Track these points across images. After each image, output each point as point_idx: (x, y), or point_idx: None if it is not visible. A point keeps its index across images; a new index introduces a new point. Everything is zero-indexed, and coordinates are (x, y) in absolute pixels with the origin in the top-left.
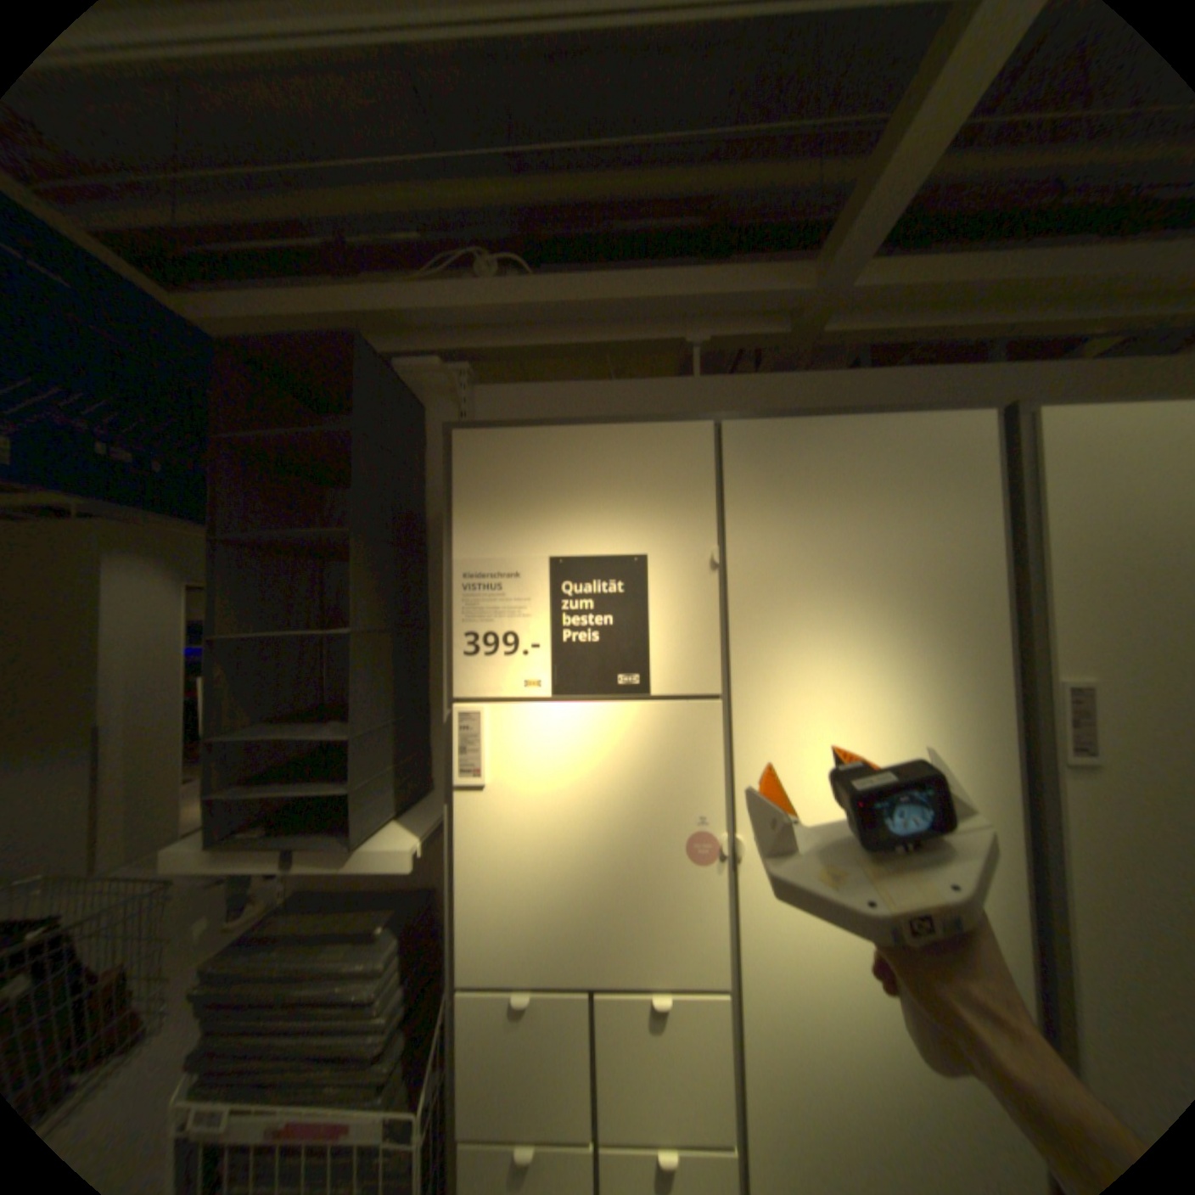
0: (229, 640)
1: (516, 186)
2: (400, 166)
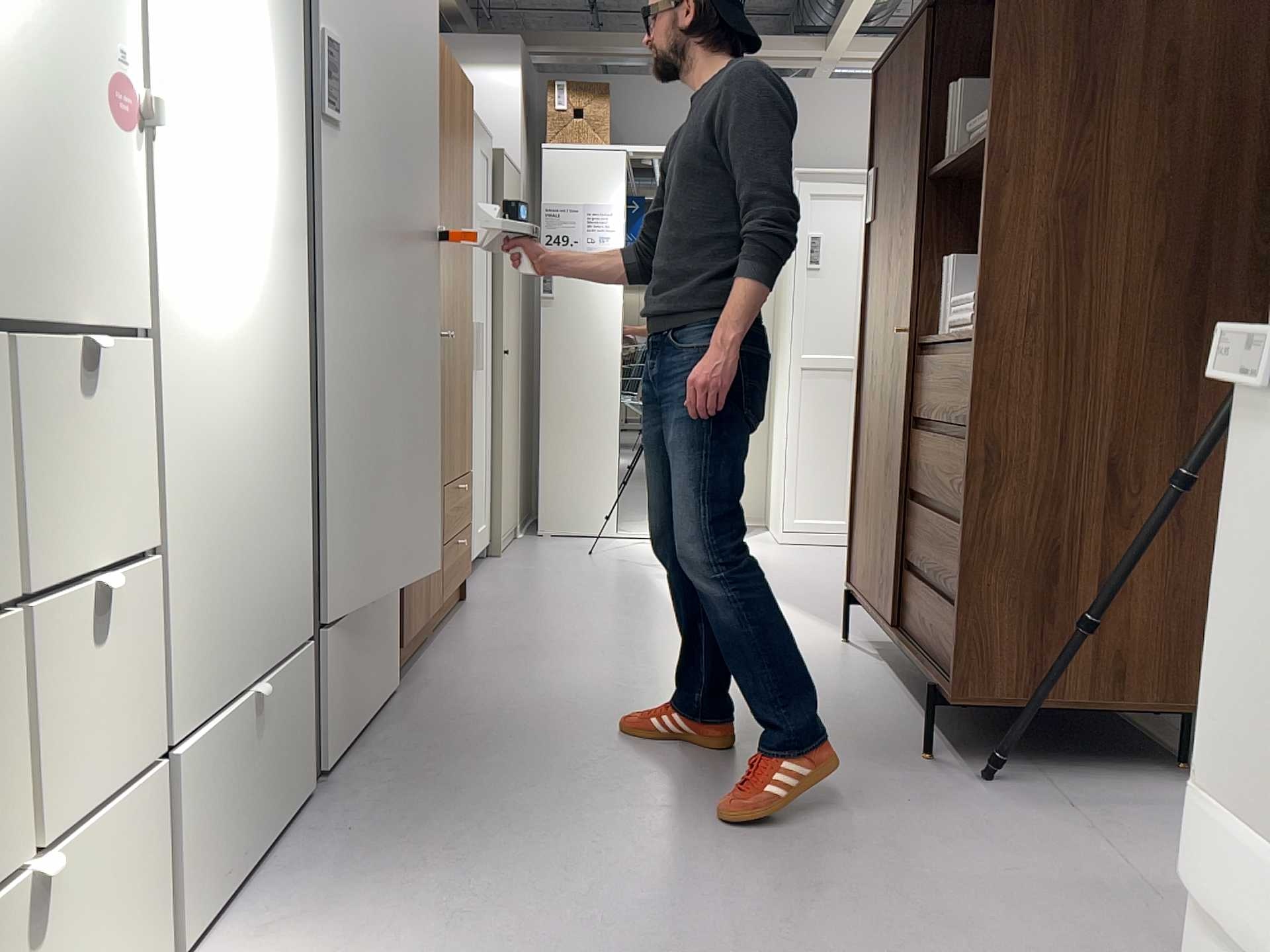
0: None
1: None
2: None
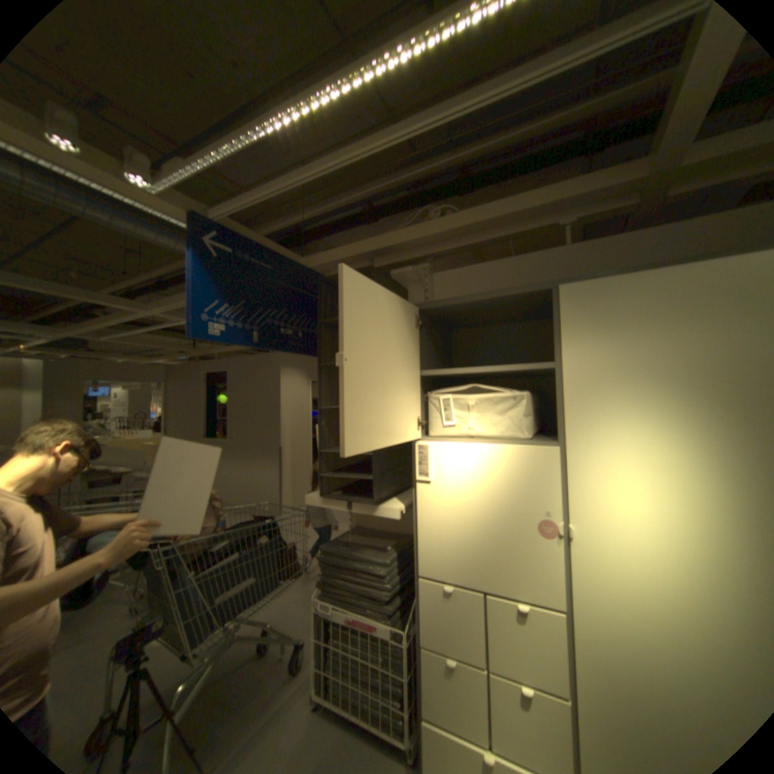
0: (327, 409)
1: (454, 155)
2: (395, 162)
